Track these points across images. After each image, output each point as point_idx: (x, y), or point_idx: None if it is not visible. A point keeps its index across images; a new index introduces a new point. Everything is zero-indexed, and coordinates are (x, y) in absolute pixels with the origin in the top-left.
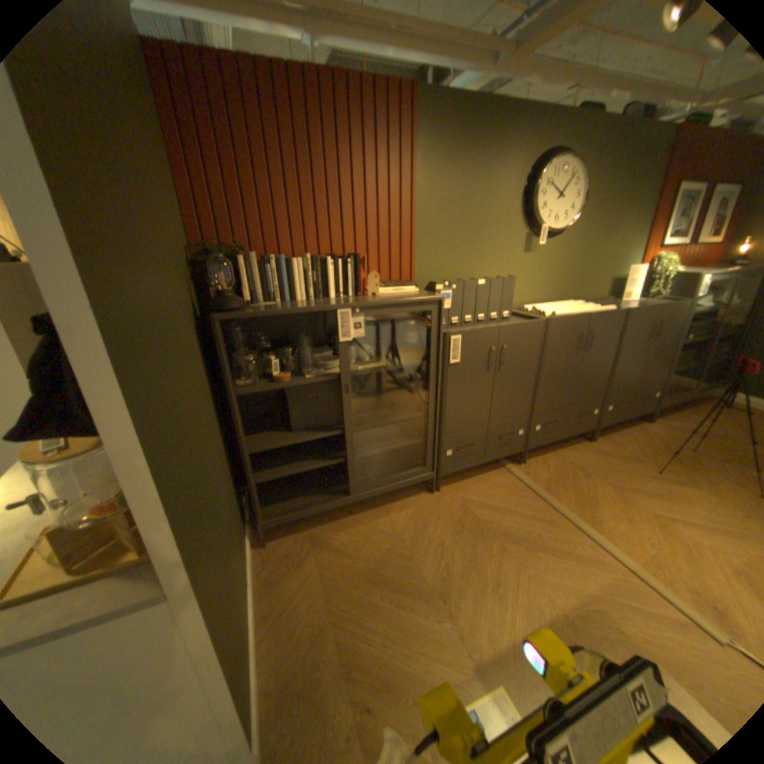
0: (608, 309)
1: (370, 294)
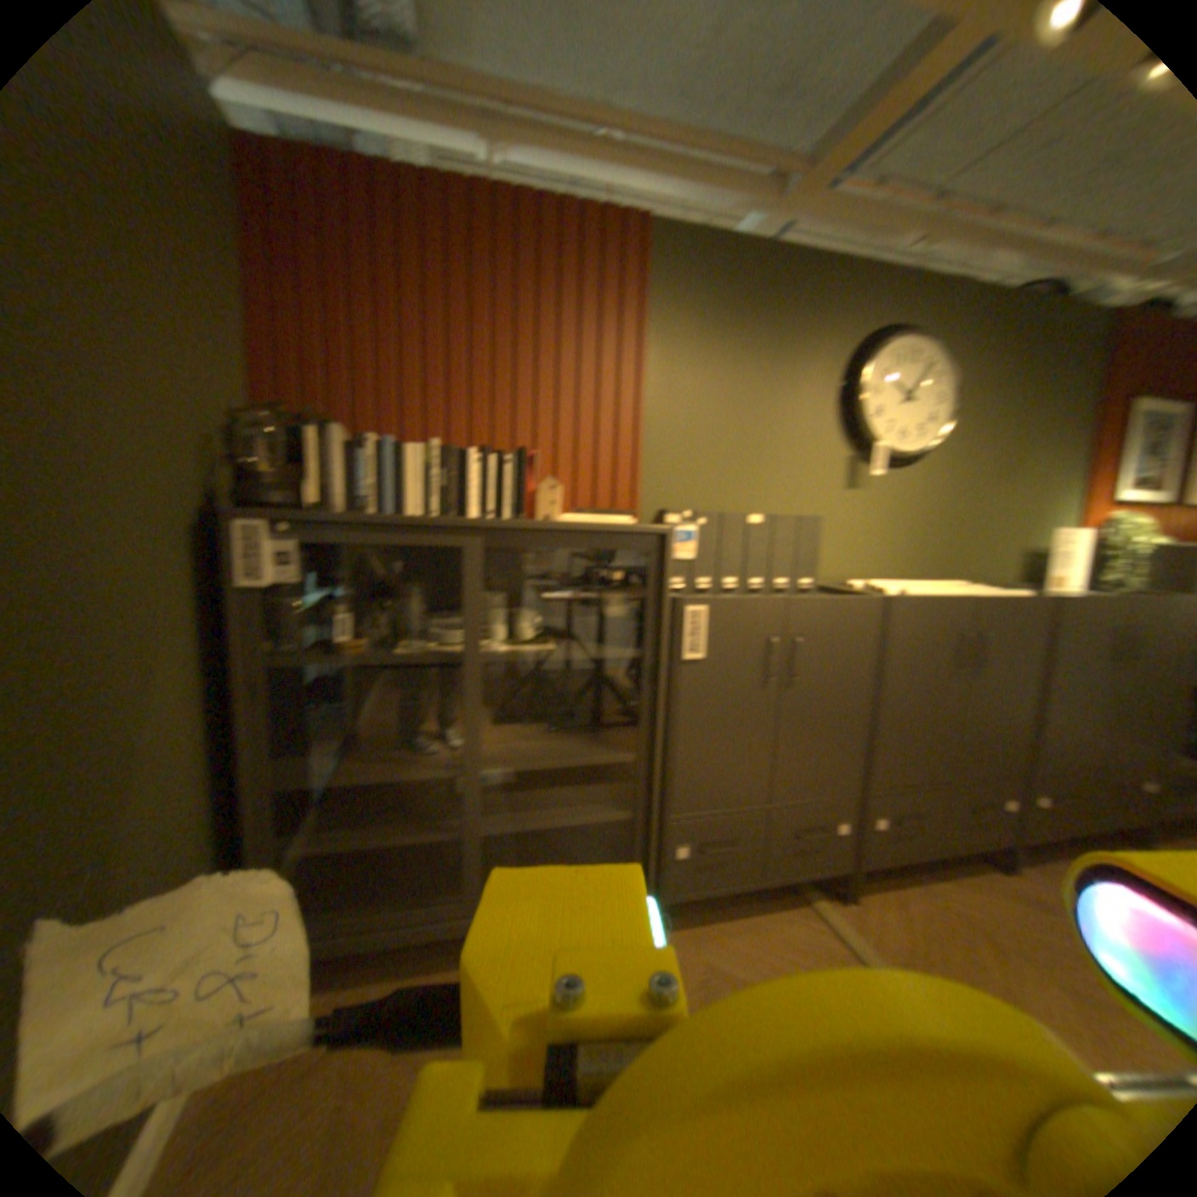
0: (1017, 596)
1: (539, 518)
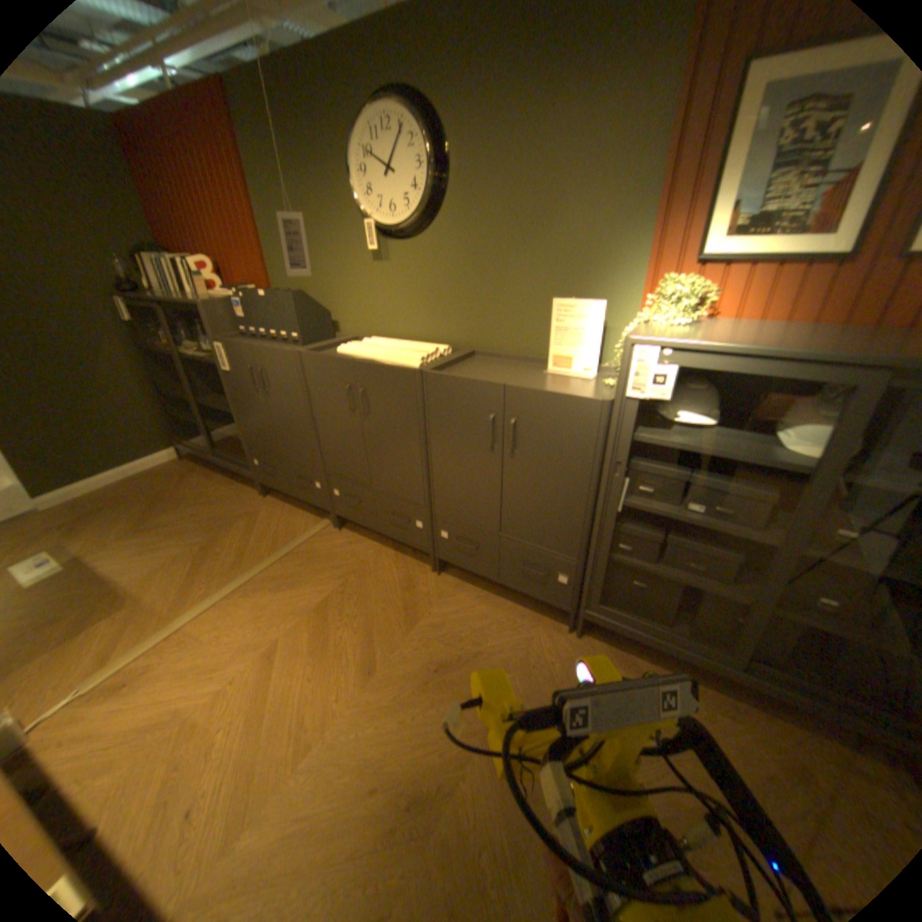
0: (406, 365)
1: (200, 292)
